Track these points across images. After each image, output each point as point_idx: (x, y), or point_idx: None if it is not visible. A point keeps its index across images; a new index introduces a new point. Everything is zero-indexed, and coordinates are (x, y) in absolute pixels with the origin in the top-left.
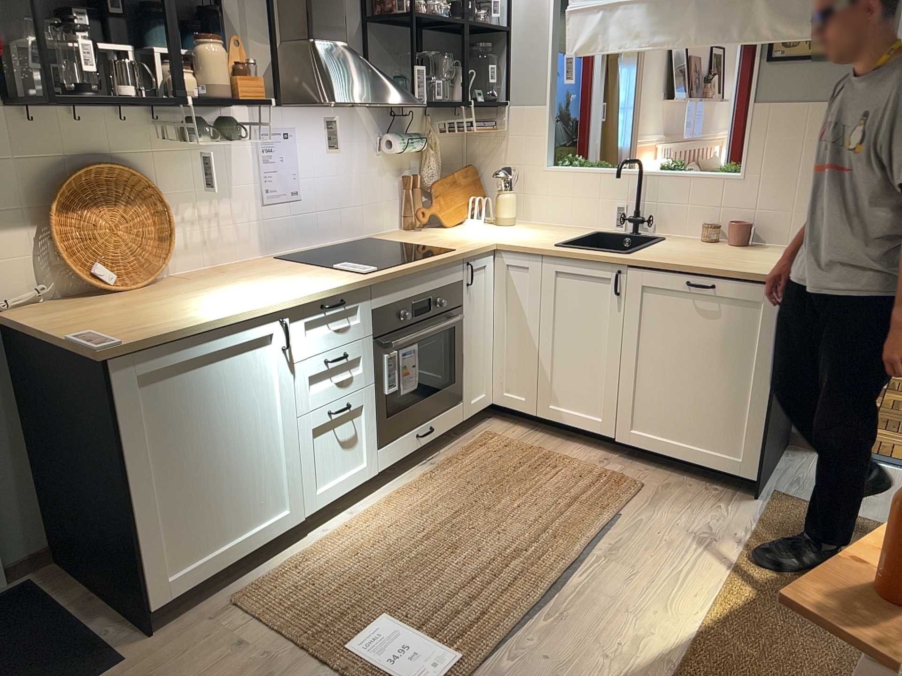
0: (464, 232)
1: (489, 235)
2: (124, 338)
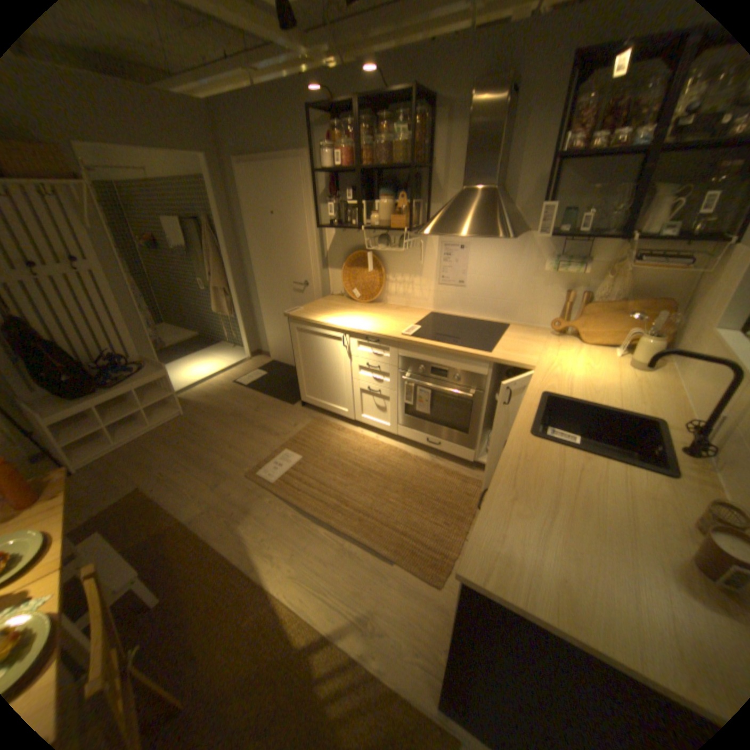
0: (572, 352)
1: (568, 362)
2: (296, 313)
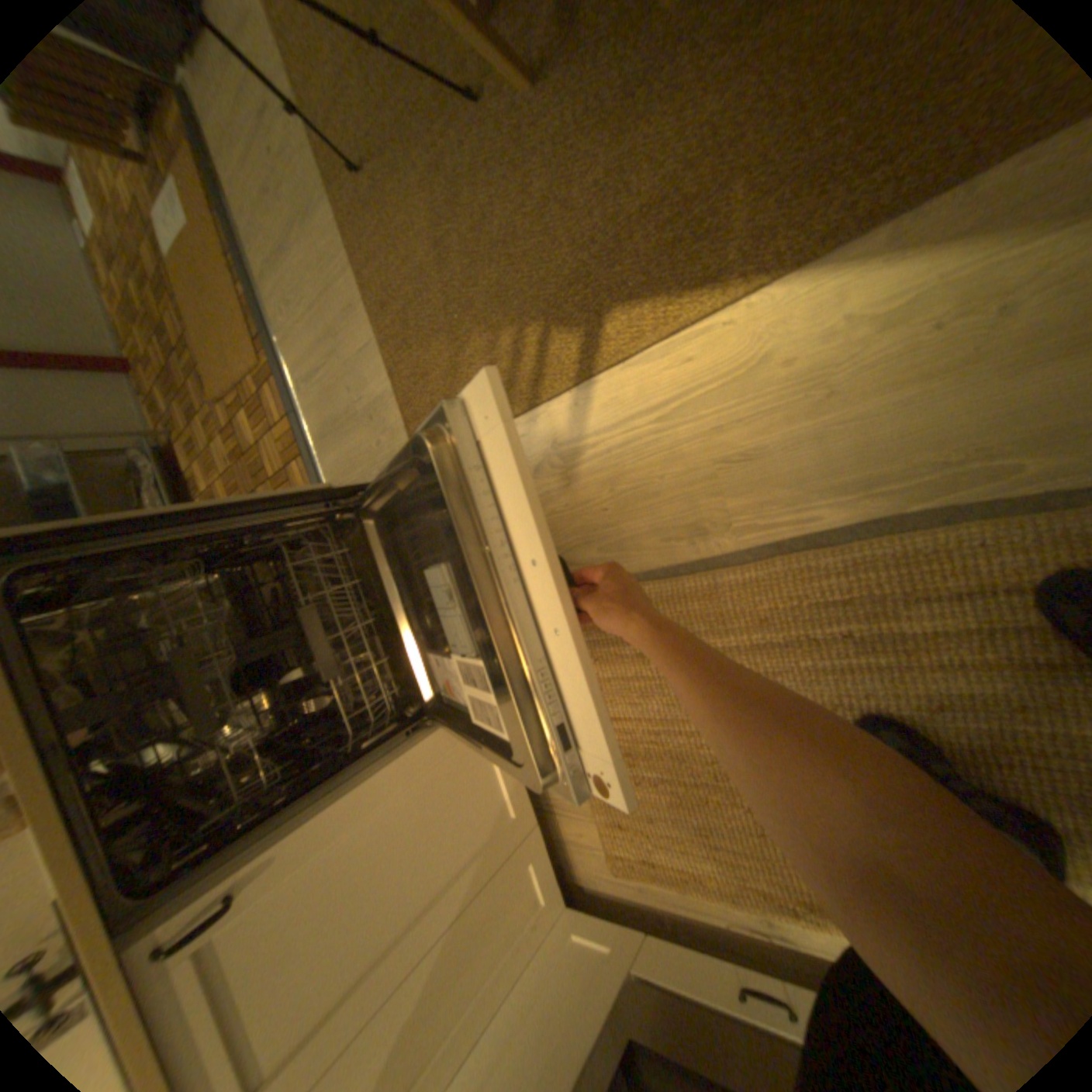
0: None
1: None
2: None
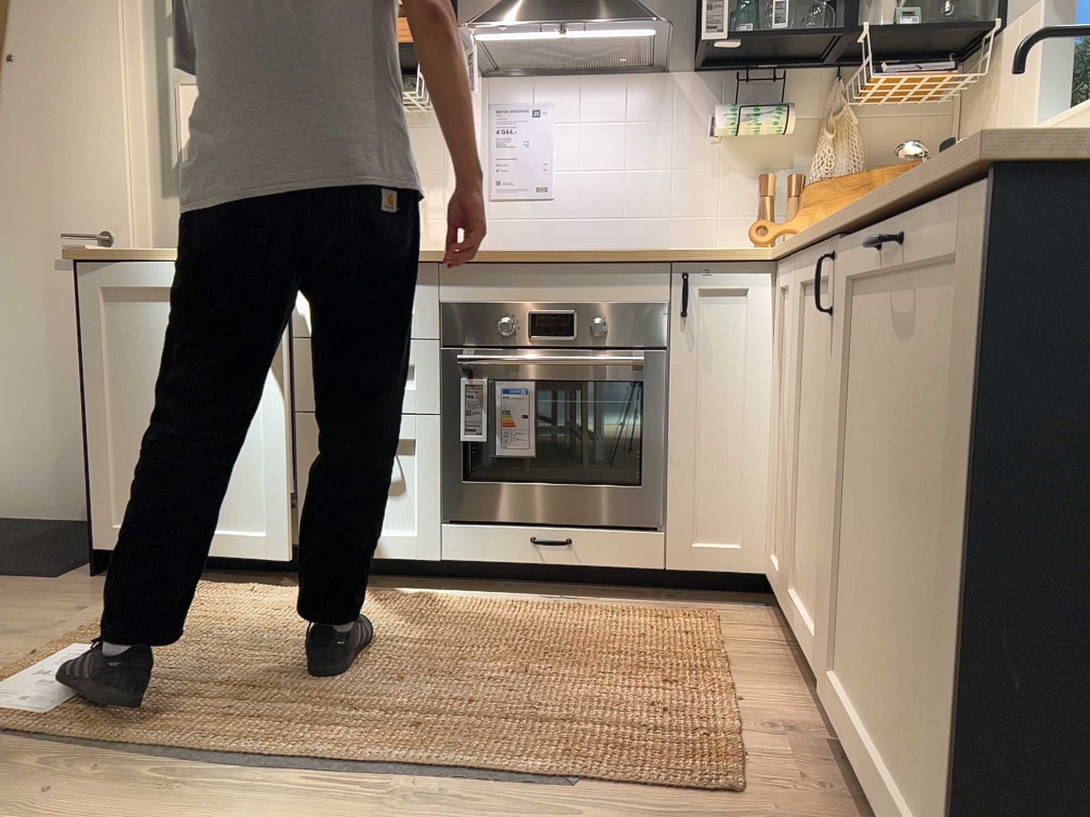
0: None
1: None
2: (107, 251)
